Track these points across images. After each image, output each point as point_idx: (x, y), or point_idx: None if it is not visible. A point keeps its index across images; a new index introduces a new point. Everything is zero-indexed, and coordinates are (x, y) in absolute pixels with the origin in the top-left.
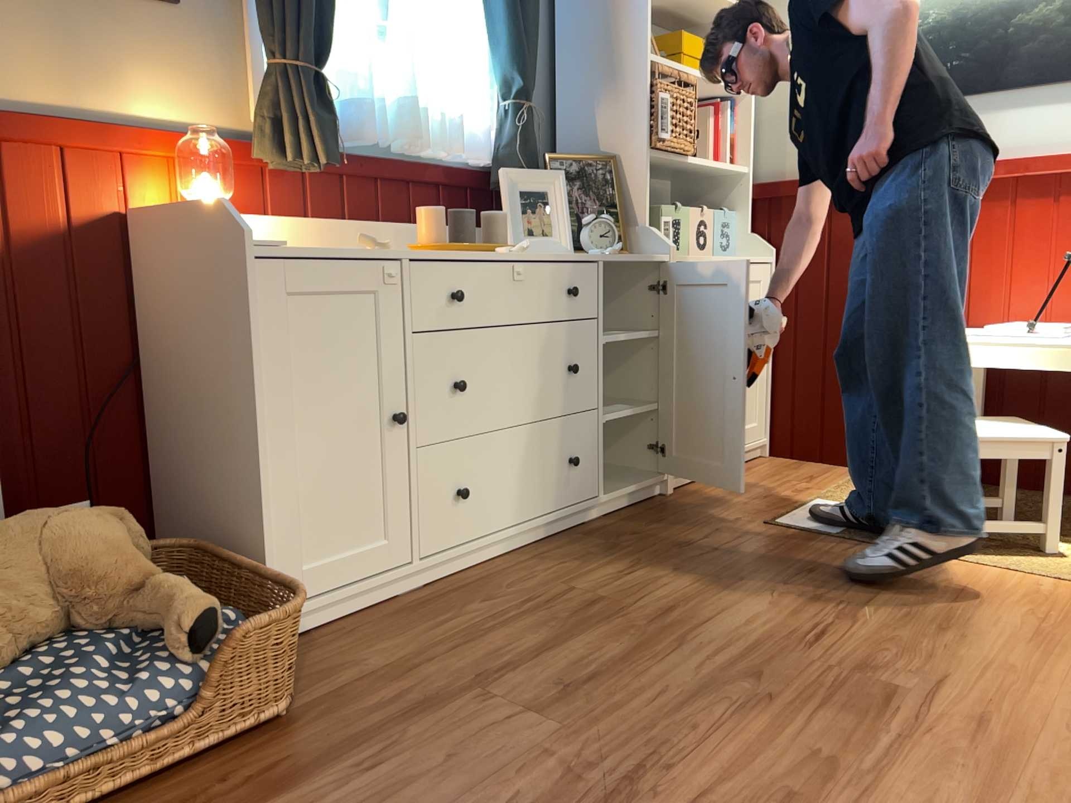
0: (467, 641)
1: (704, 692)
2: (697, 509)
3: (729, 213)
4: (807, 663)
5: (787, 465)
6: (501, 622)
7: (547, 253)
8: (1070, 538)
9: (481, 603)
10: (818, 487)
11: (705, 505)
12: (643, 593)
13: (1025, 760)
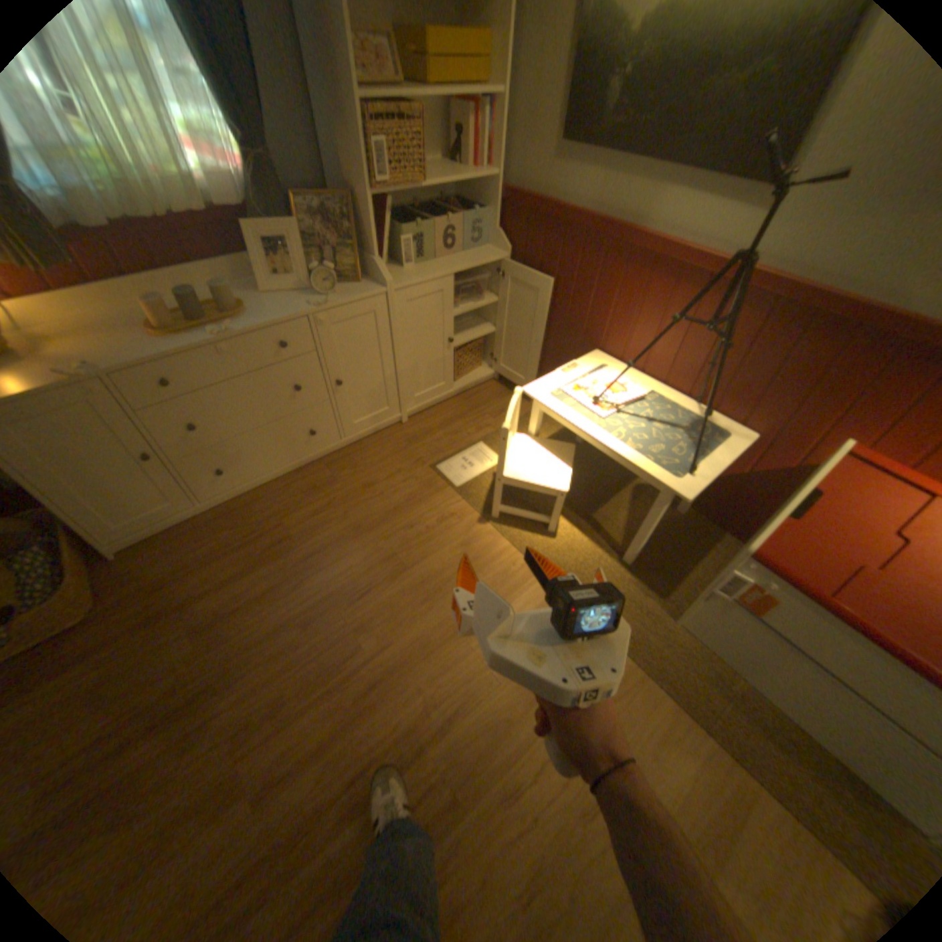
0: (201, 567)
1: (274, 635)
2: (406, 444)
3: (485, 208)
4: (338, 619)
5: (499, 394)
6: (226, 553)
7: (257, 321)
8: (577, 517)
9: (229, 531)
10: (493, 427)
11: (414, 440)
12: (311, 536)
13: (367, 721)
